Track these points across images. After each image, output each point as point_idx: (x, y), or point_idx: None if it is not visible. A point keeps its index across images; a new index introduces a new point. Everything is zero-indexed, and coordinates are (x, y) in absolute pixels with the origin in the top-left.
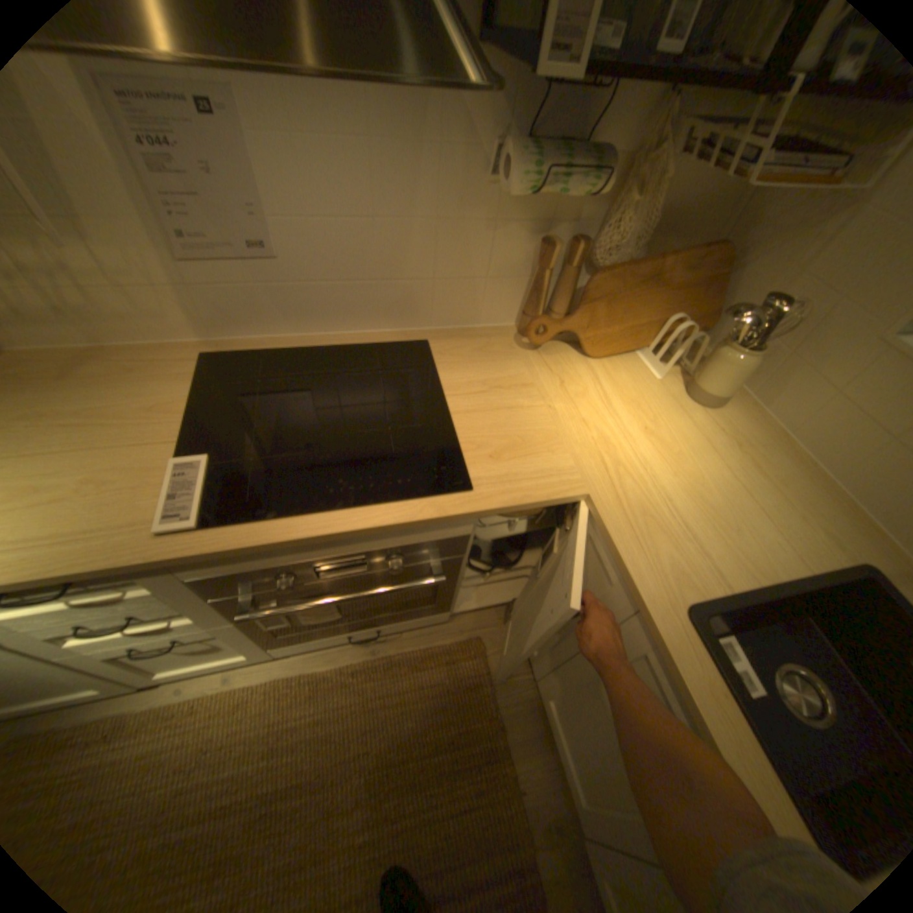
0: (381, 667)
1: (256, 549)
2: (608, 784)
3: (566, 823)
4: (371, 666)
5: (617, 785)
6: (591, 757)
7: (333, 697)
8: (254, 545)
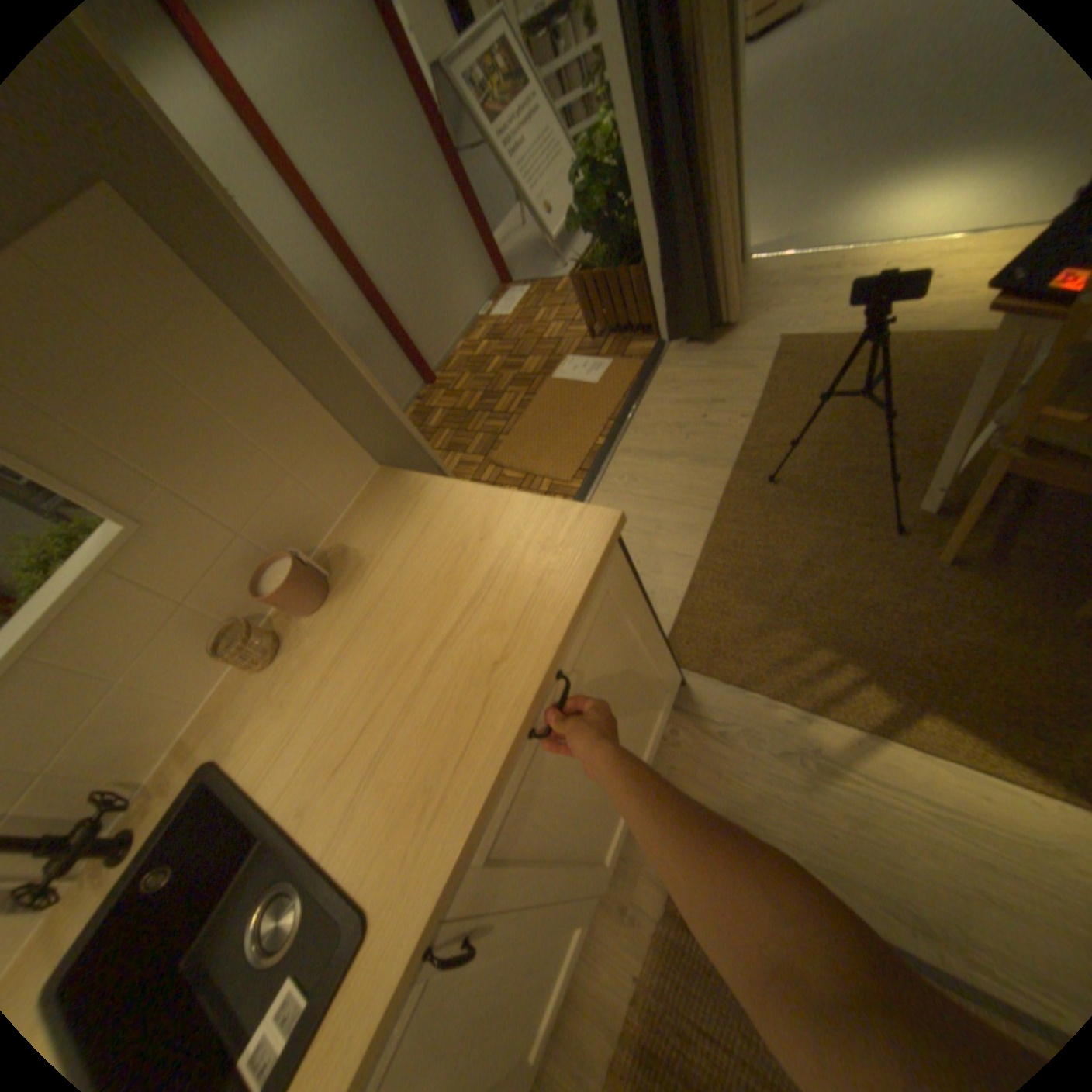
0: None
1: None
2: (529, 971)
3: (609, 912)
4: None
5: (519, 975)
6: (526, 998)
7: None
8: None
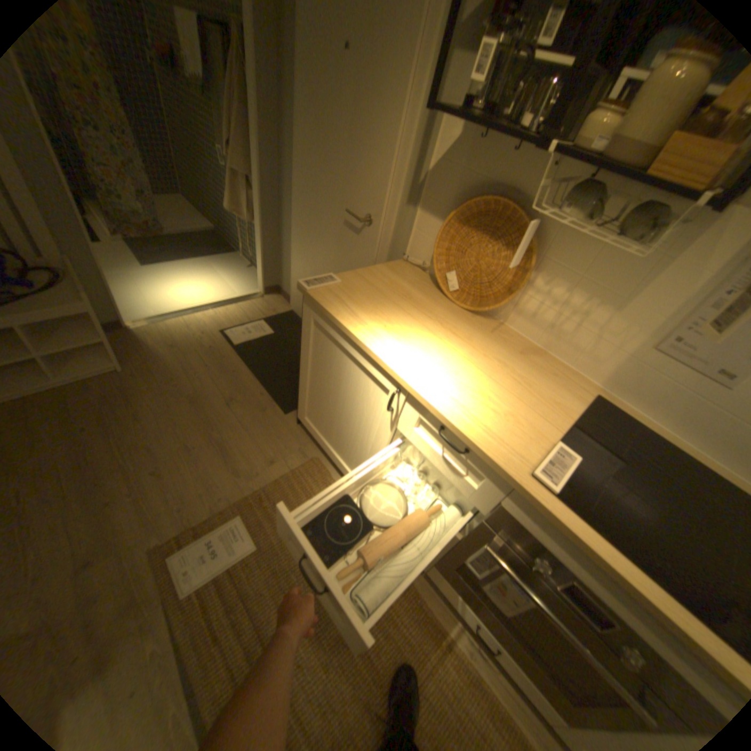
0: (470, 673)
1: (580, 543)
2: None
3: None
4: (465, 662)
5: None
6: None
7: (429, 644)
8: (584, 541)
